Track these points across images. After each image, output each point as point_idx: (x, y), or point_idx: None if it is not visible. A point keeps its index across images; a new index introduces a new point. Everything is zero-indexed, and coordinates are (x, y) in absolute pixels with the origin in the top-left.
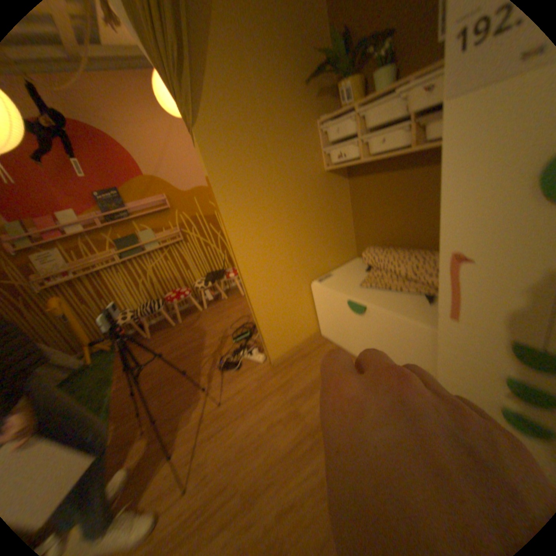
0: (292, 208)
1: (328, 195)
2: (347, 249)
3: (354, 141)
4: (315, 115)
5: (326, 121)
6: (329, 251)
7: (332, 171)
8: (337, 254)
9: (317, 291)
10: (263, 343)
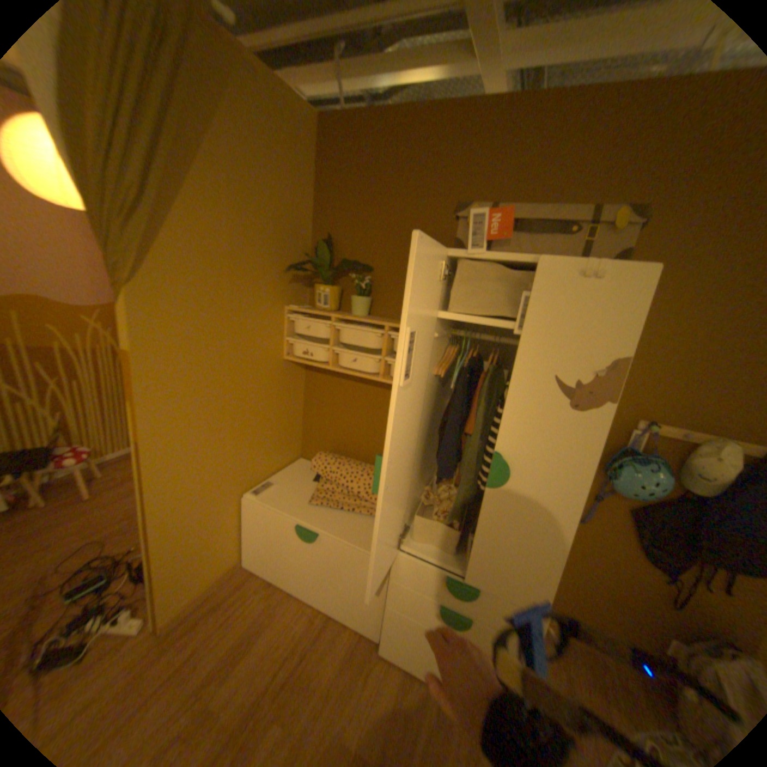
0: (239, 403)
1: (282, 389)
2: (292, 450)
3: (325, 348)
4: (285, 302)
5: (297, 316)
6: (272, 454)
7: (291, 362)
8: (280, 456)
9: (252, 510)
10: (150, 602)
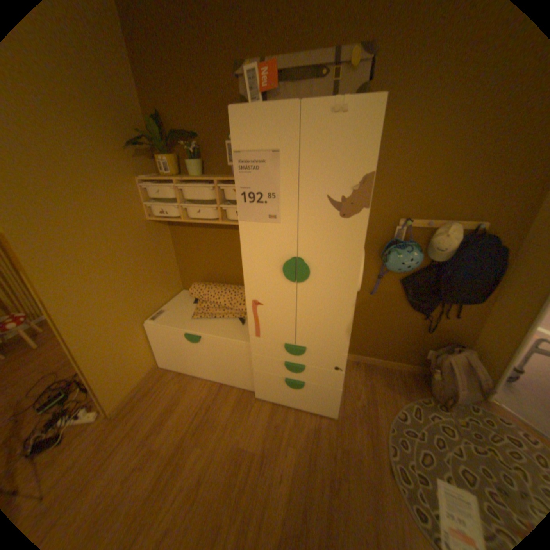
0: (118, 259)
1: (152, 243)
2: (174, 286)
3: (175, 206)
4: (133, 174)
5: (146, 184)
6: (159, 291)
7: (154, 222)
8: (166, 292)
9: (152, 331)
10: (95, 402)
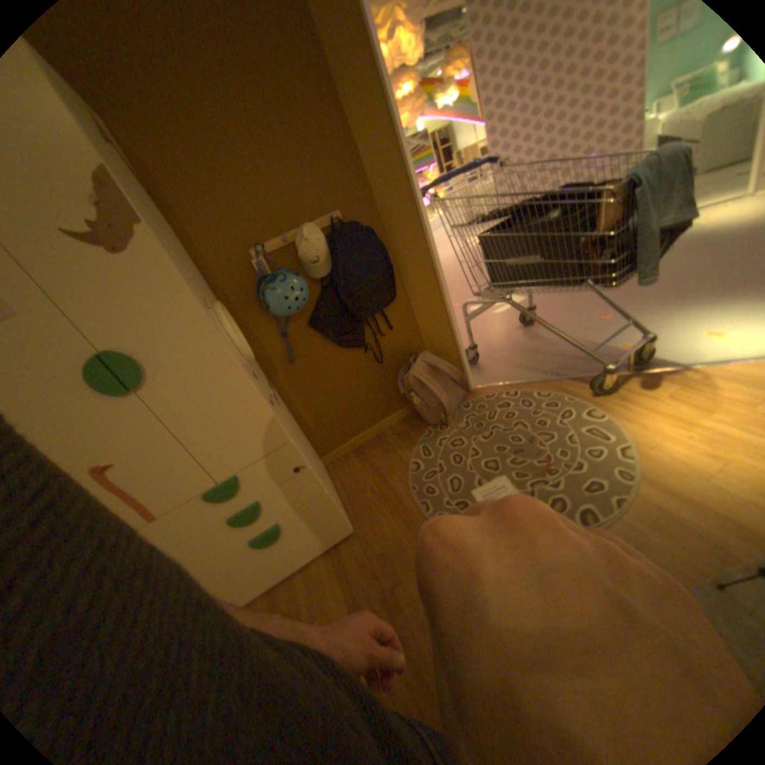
0: None
1: None
2: None
3: None
4: None
5: None
6: None
7: None
8: None
9: None
10: None
